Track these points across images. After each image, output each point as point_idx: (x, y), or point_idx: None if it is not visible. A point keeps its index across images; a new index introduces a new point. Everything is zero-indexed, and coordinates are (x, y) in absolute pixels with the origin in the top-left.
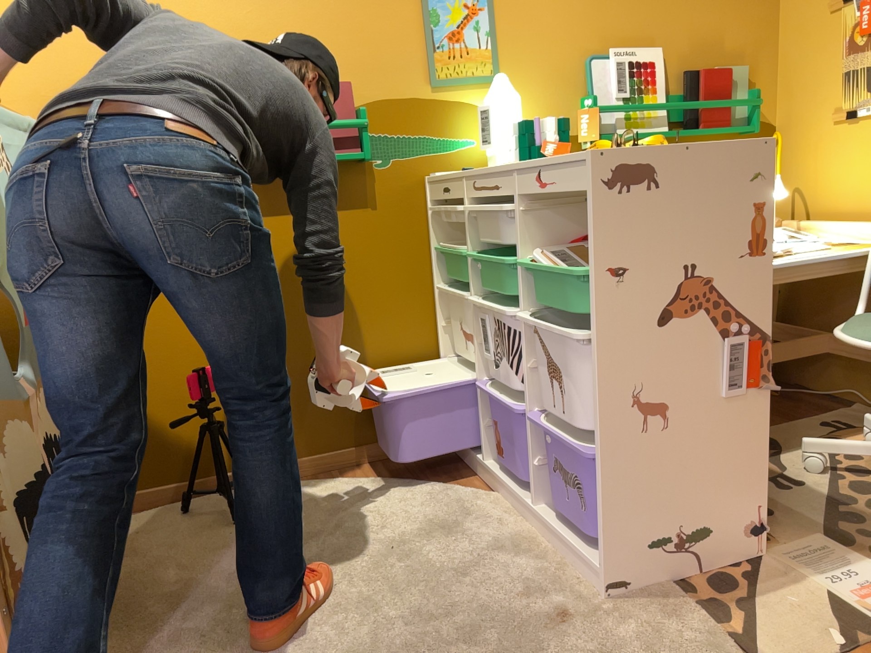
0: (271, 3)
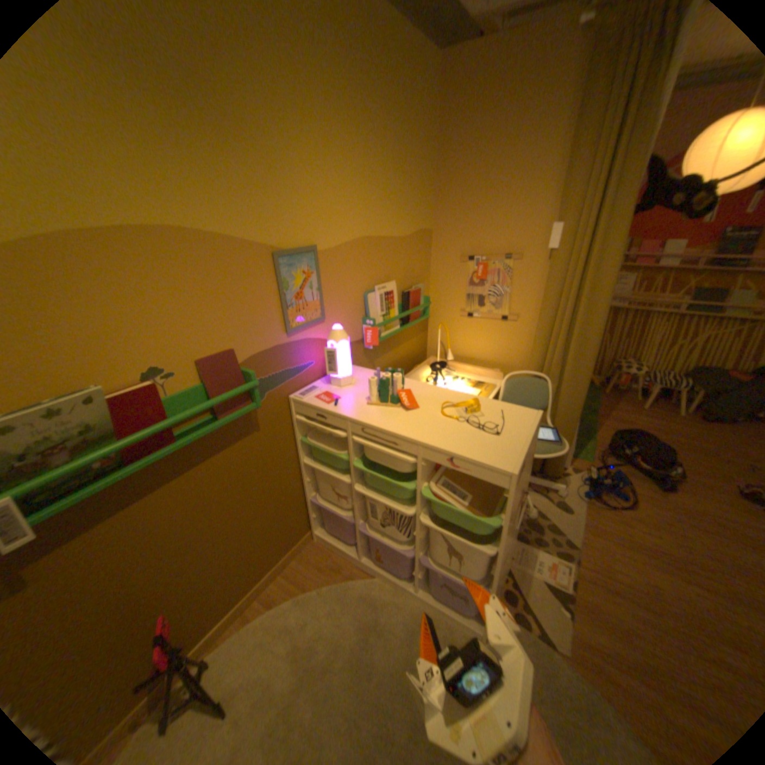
0: (151, 296)
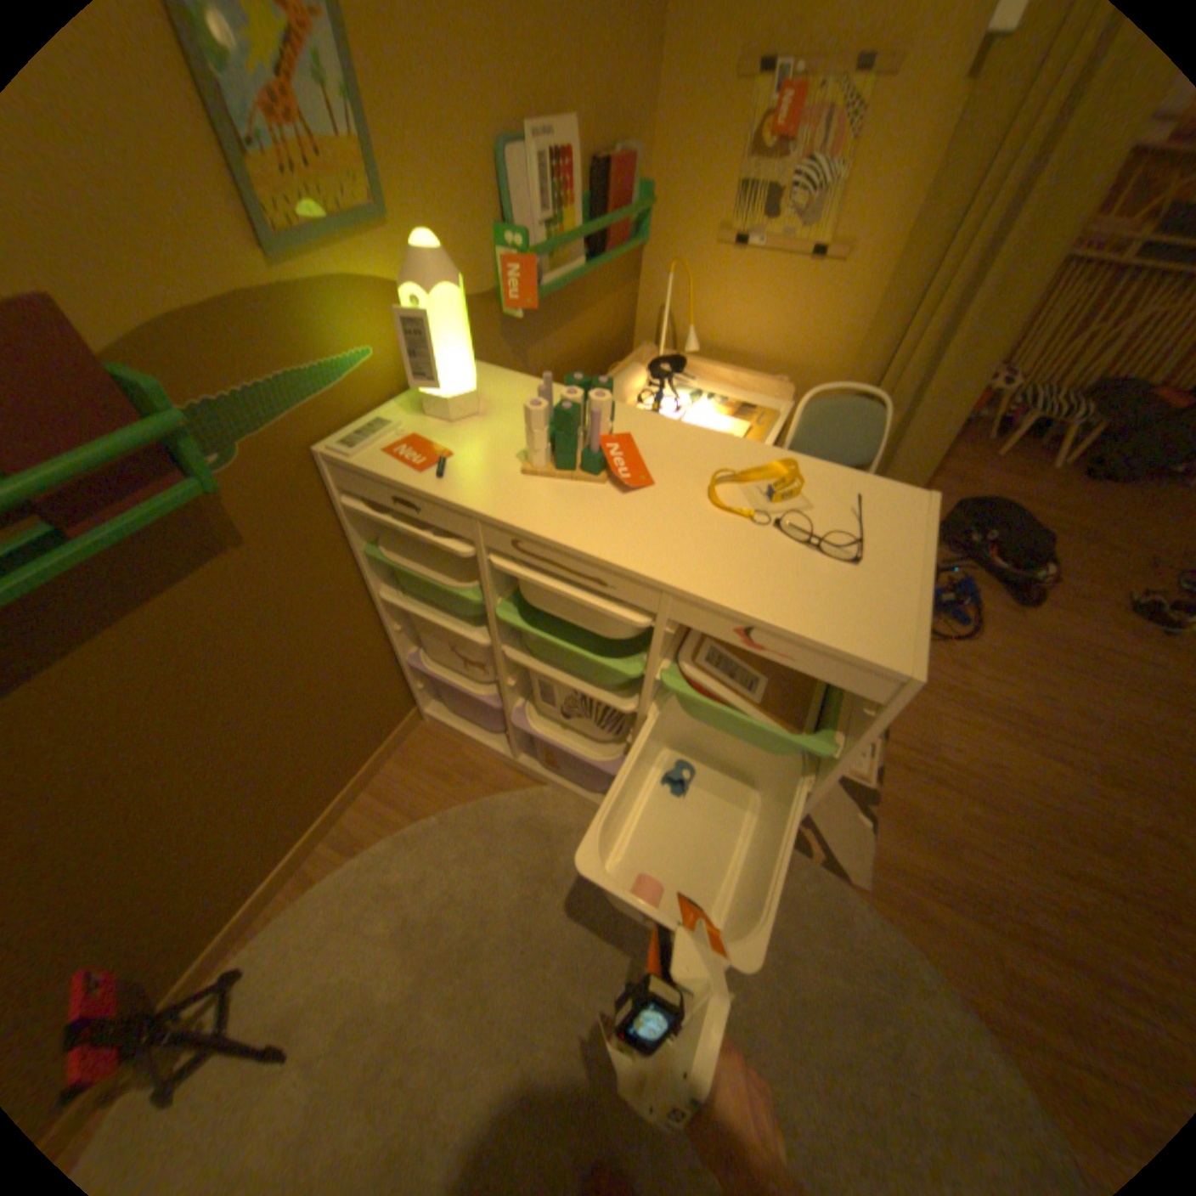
0: None
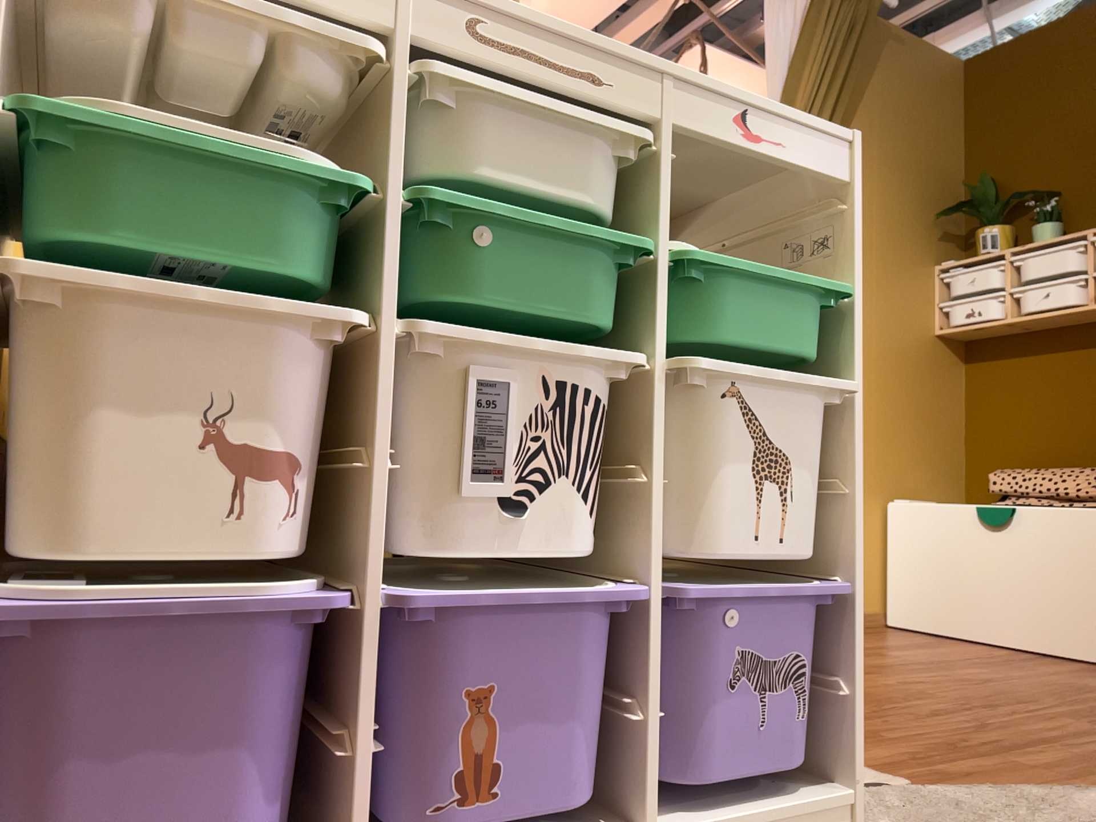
0: None
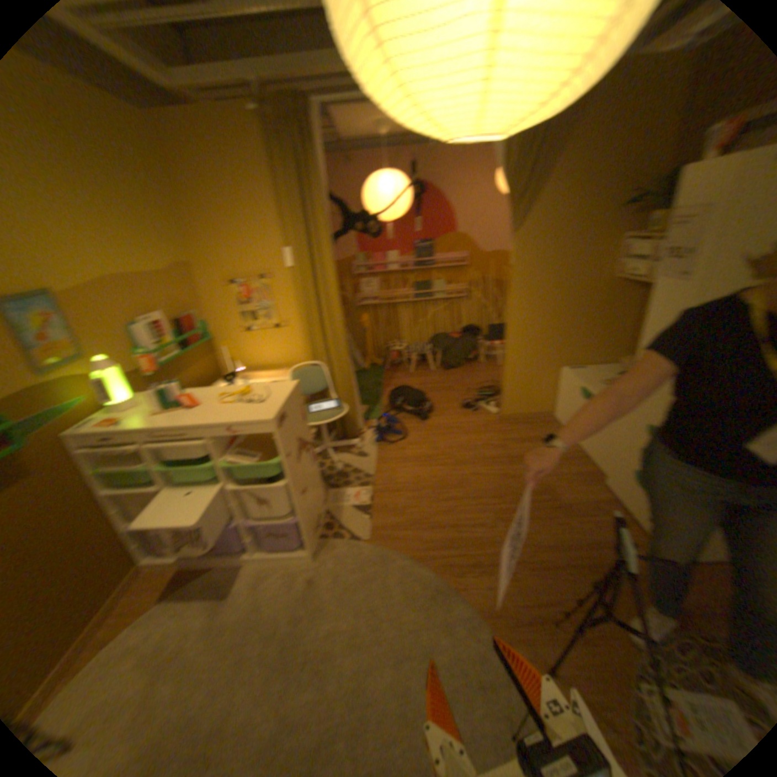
0: None
